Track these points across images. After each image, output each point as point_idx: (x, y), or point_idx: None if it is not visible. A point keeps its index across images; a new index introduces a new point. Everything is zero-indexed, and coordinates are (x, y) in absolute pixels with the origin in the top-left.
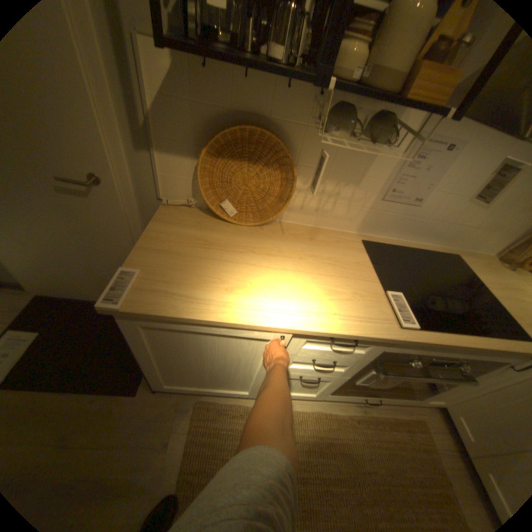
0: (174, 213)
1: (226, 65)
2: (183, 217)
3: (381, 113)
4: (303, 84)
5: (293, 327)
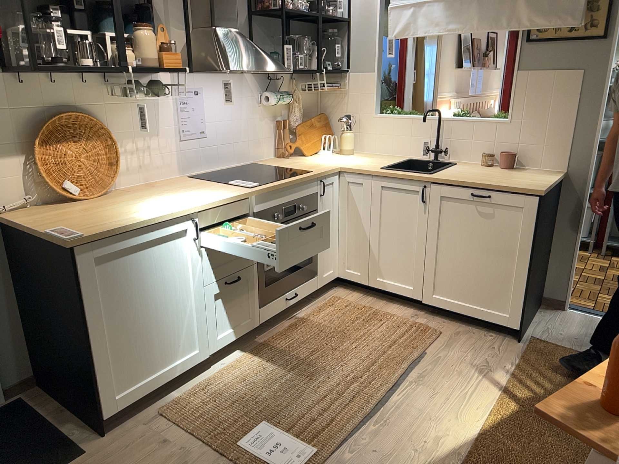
0: (22, 214)
1: (34, 81)
2: (34, 212)
3: (151, 82)
4: (91, 80)
5: (195, 206)
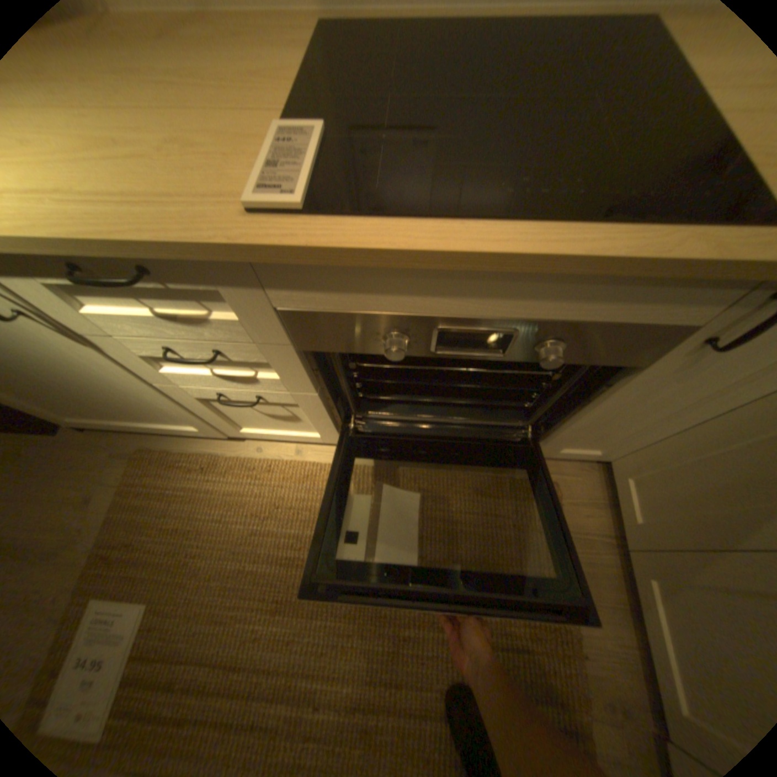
0: None
1: None
2: None
3: None
4: None
5: None
